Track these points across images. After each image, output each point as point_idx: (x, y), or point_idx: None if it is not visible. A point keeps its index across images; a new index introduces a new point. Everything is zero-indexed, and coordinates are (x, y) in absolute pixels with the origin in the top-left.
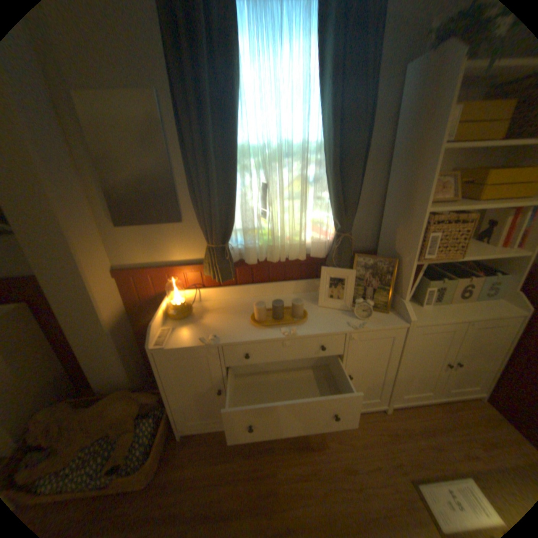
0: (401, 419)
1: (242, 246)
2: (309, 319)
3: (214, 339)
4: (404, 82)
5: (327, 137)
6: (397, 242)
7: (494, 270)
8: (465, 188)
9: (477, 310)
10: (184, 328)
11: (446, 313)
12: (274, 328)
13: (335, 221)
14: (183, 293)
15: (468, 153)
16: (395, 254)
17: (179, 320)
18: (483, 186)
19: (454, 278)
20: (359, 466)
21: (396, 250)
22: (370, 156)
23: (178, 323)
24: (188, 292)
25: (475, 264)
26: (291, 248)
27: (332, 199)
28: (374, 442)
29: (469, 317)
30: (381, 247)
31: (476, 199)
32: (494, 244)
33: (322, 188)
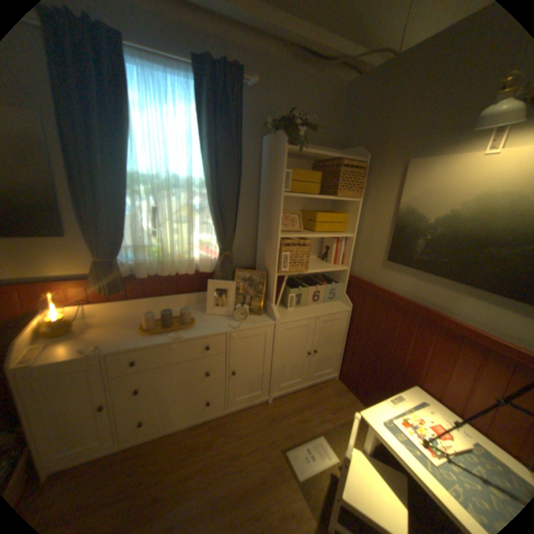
0: (278, 406)
1: (132, 263)
2: (196, 326)
3: (95, 352)
4: (262, 149)
5: (206, 178)
6: (265, 260)
7: (332, 281)
8: (307, 223)
9: (321, 309)
10: (59, 346)
11: (301, 313)
12: (161, 336)
13: (220, 243)
14: (61, 312)
15: (308, 201)
16: (265, 270)
17: (53, 339)
18: (314, 223)
19: (306, 287)
20: (241, 452)
21: (265, 266)
22: (241, 196)
23: (52, 342)
24: (67, 310)
25: (322, 277)
26: (181, 265)
27: (213, 225)
28: (255, 429)
29: (316, 314)
30: (257, 265)
31: (312, 231)
32: (328, 262)
33: (206, 216)
